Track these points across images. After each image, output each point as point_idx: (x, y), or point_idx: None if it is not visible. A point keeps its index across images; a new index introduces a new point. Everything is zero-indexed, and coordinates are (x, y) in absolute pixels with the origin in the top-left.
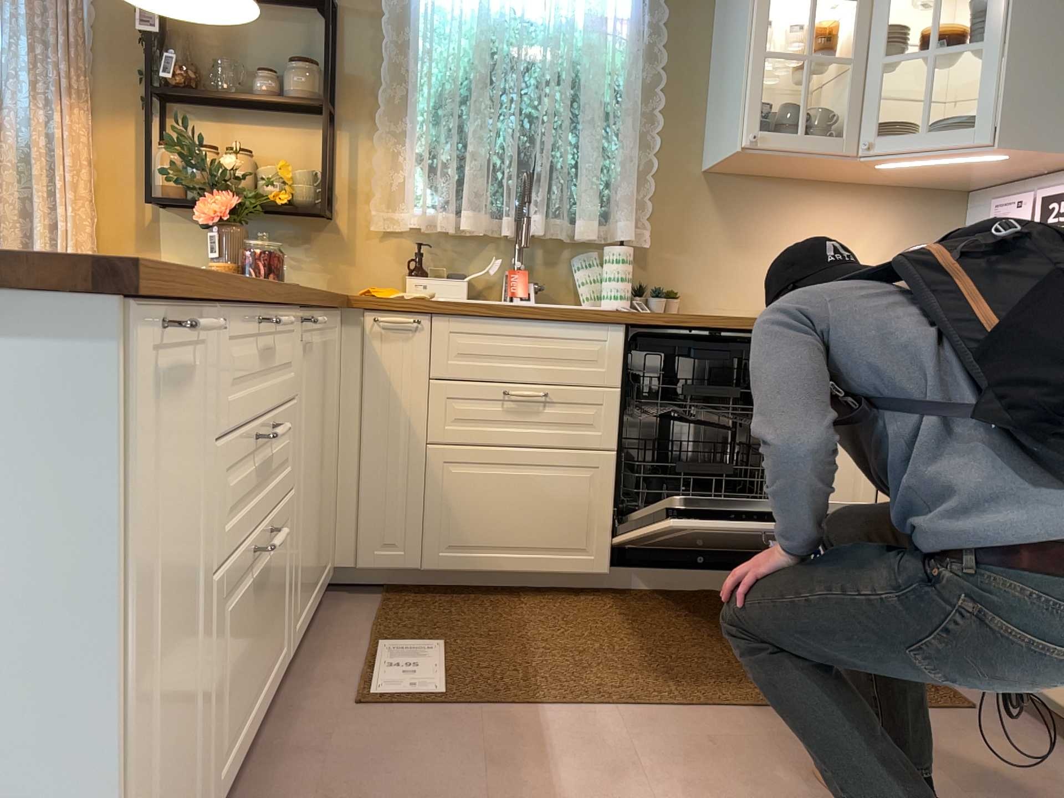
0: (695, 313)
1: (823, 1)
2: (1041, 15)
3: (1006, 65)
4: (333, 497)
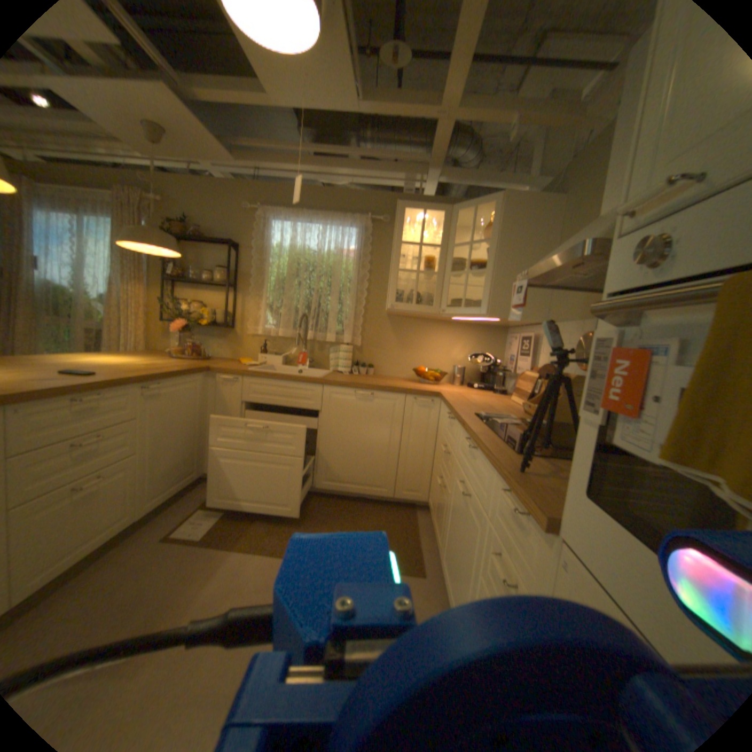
0: (381, 375)
1: (440, 243)
2: (510, 258)
3: (493, 281)
4: (203, 446)
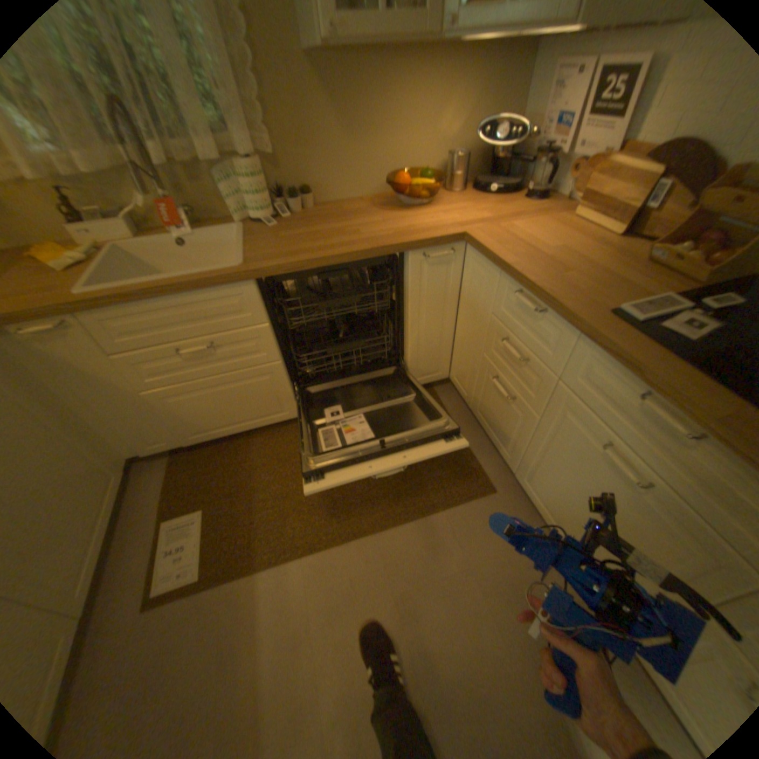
0: (327, 202)
1: None
2: None
3: None
4: (93, 436)
